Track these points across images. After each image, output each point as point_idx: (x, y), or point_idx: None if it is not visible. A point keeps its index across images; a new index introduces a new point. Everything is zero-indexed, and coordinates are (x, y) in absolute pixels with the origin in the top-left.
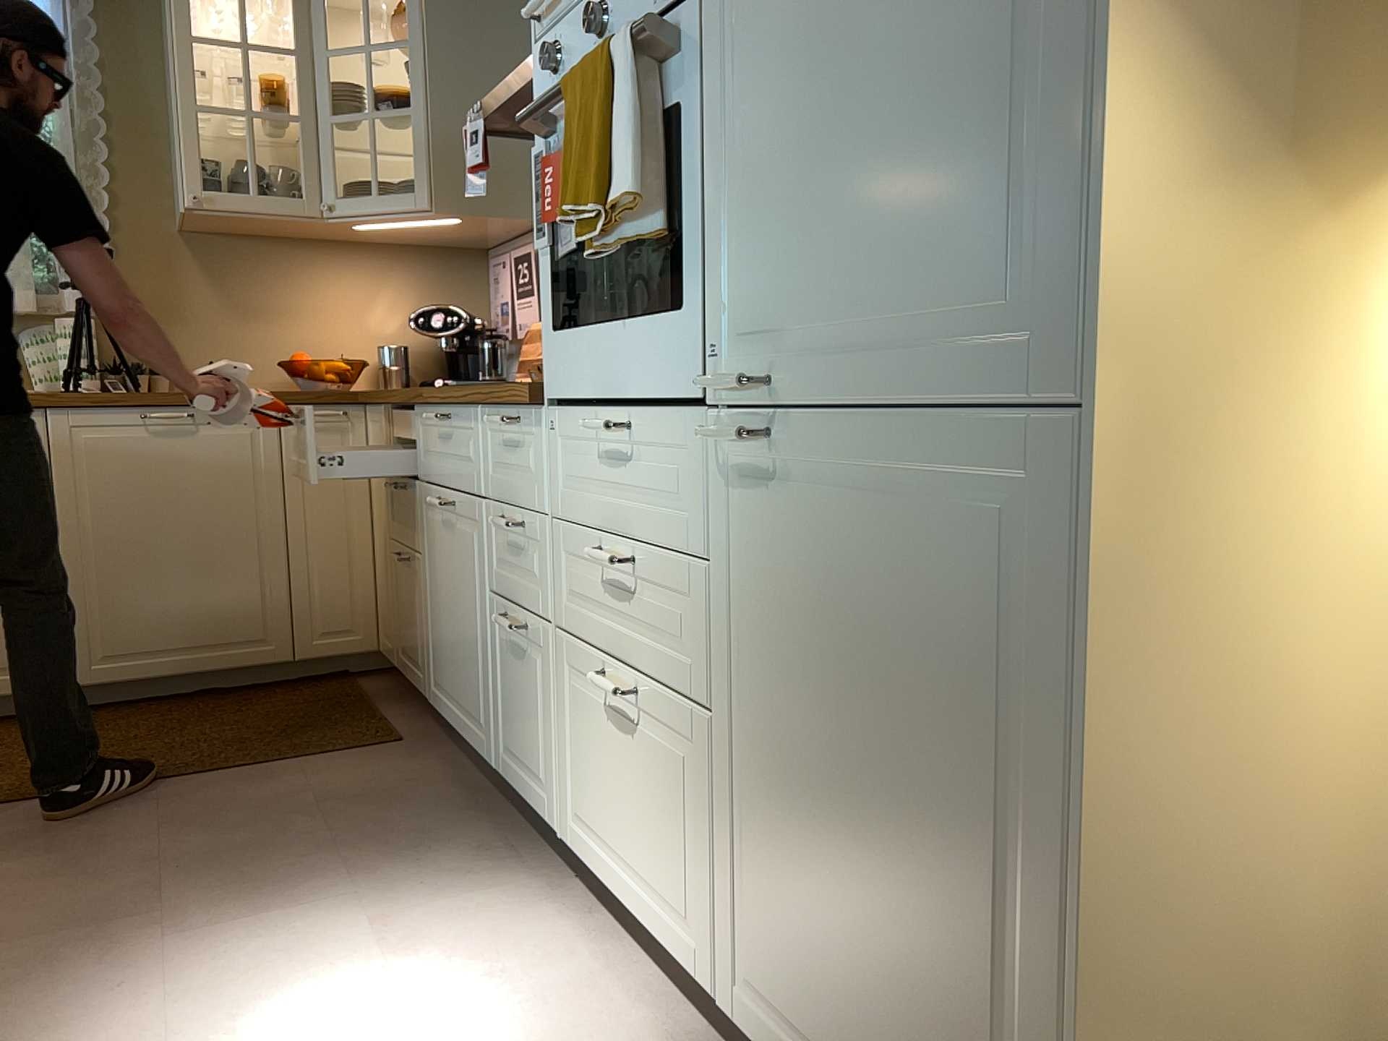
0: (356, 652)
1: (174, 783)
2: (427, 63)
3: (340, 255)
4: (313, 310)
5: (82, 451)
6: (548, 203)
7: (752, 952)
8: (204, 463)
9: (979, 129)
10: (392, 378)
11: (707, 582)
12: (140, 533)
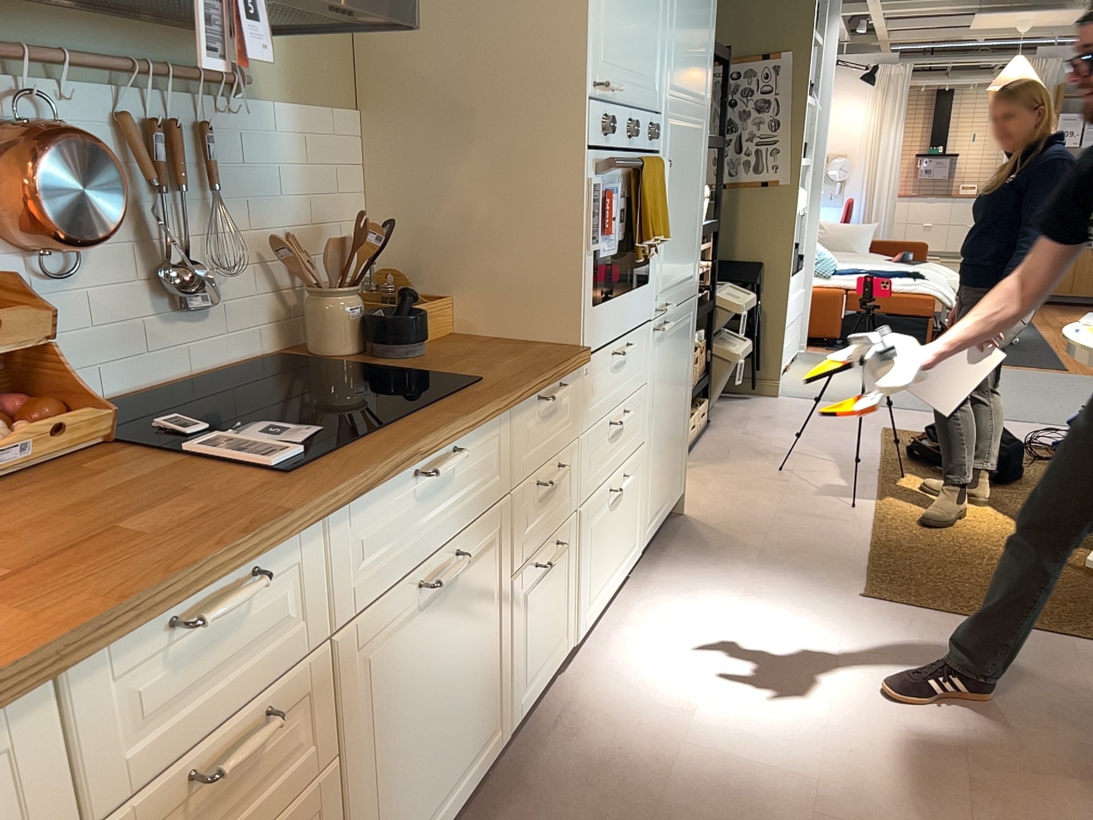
0: None
1: None
2: None
3: None
4: None
5: None
6: (599, 221)
7: (648, 510)
8: None
9: (693, 234)
10: None
11: (645, 391)
12: None
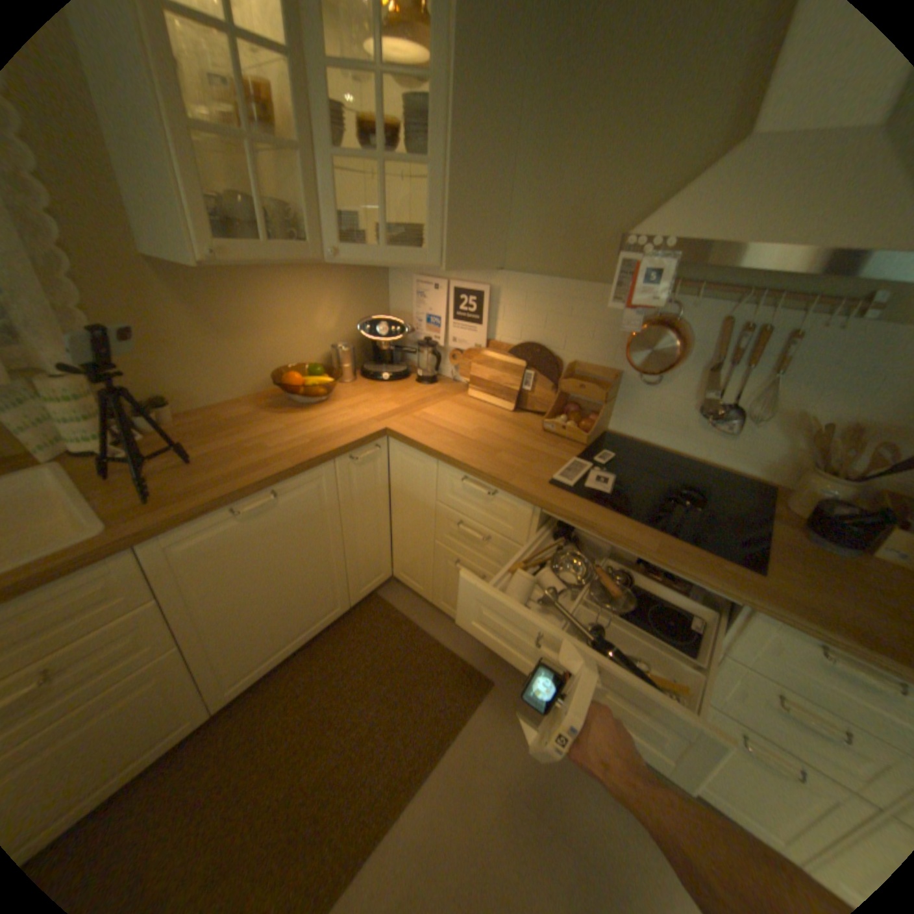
0: (382, 584)
1: (403, 821)
2: (450, 109)
3: (291, 270)
4: (276, 322)
5: (180, 563)
6: None
7: None
8: (287, 524)
9: None
10: (348, 375)
11: None
12: (245, 596)
